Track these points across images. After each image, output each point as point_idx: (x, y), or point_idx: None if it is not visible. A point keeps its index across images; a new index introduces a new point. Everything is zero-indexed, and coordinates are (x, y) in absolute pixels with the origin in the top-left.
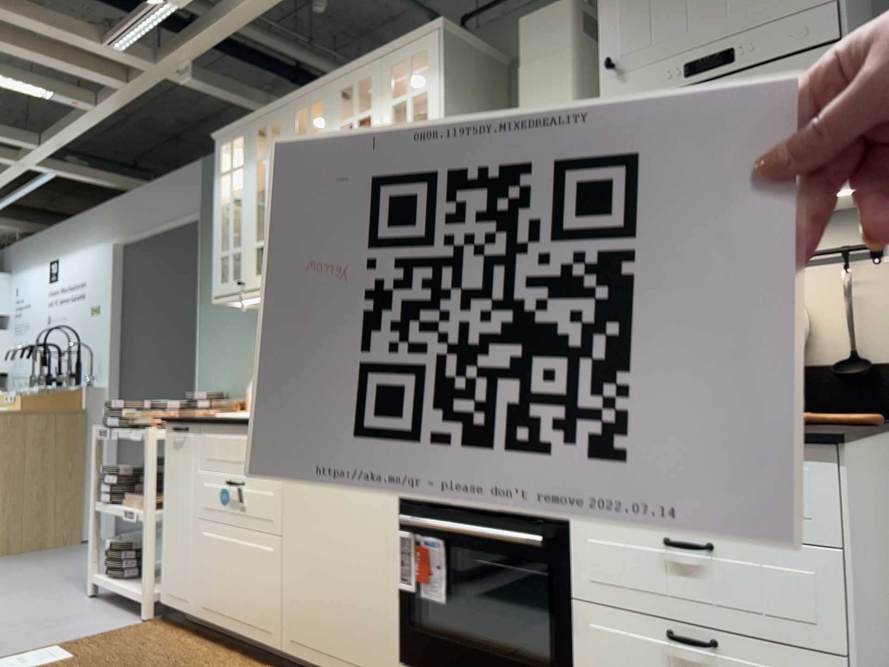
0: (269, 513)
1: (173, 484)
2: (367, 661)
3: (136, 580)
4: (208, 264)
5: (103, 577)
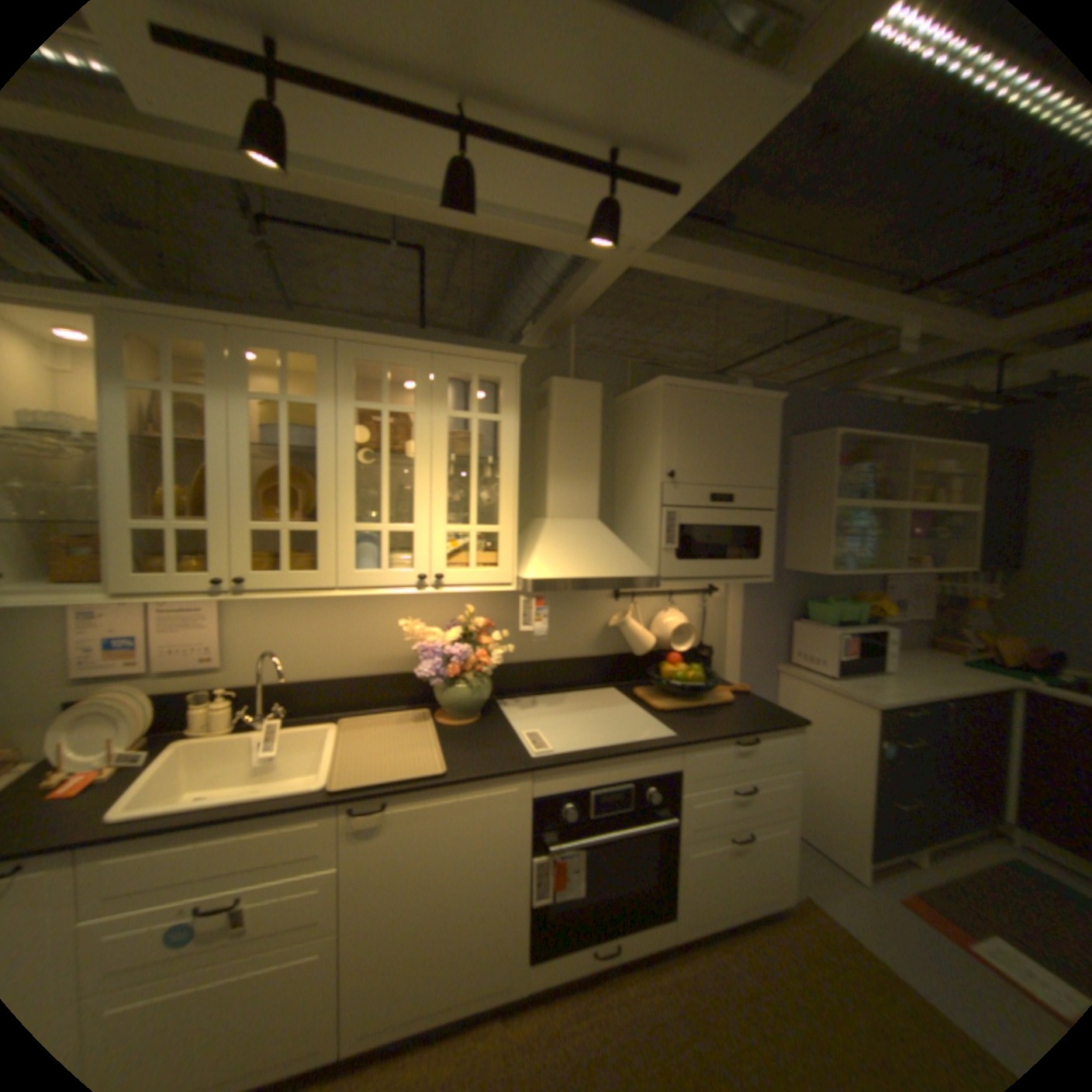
0: (313, 916)
1: None
2: (490, 989)
3: None
4: None
5: None
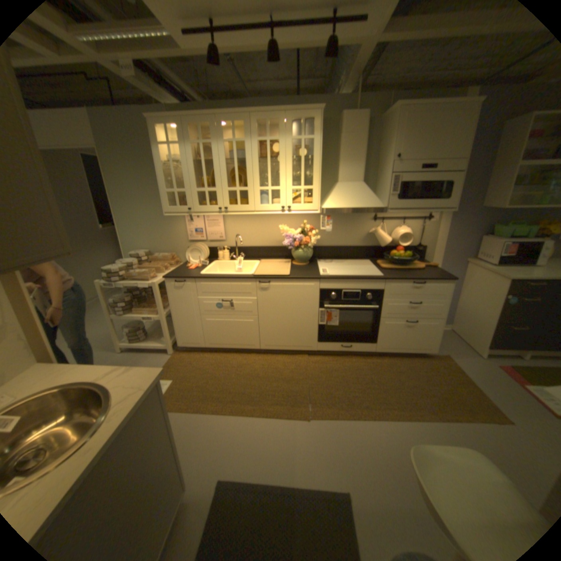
0: (251, 309)
1: (178, 303)
2: (303, 344)
3: (143, 340)
4: (113, 181)
5: (127, 344)
